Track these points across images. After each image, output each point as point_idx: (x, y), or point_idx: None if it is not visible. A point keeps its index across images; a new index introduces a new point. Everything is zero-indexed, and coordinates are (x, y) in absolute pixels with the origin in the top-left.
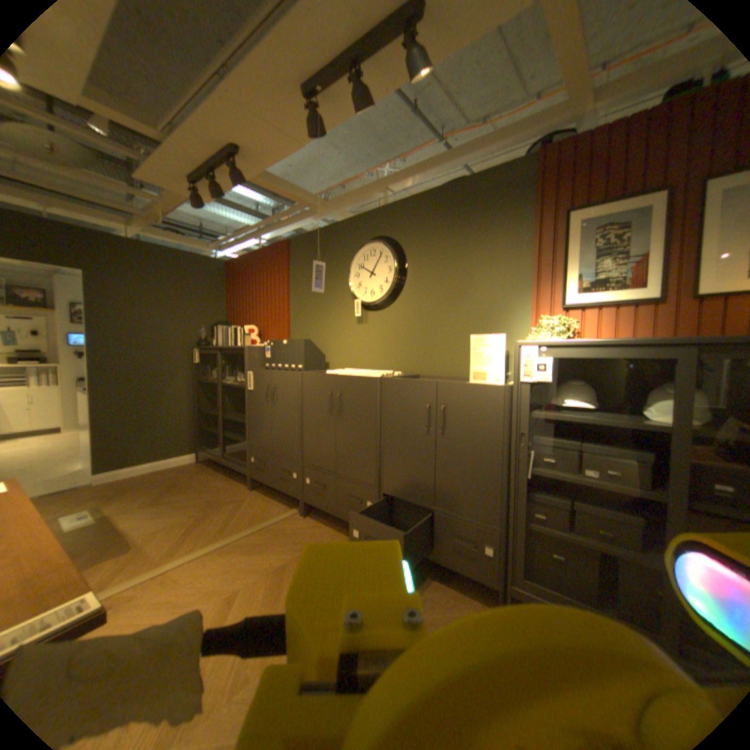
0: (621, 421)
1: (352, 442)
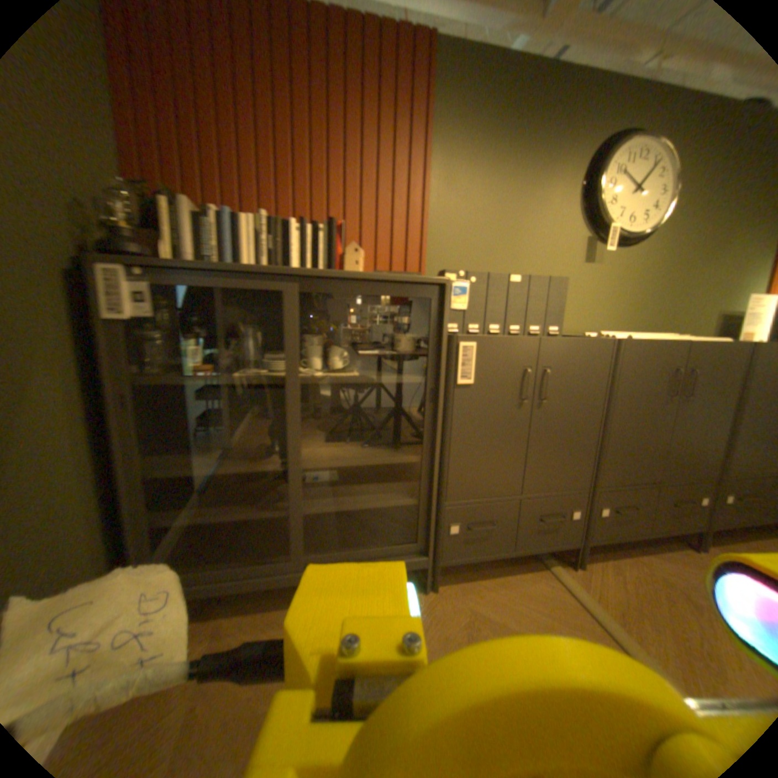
0: None
1: (698, 435)
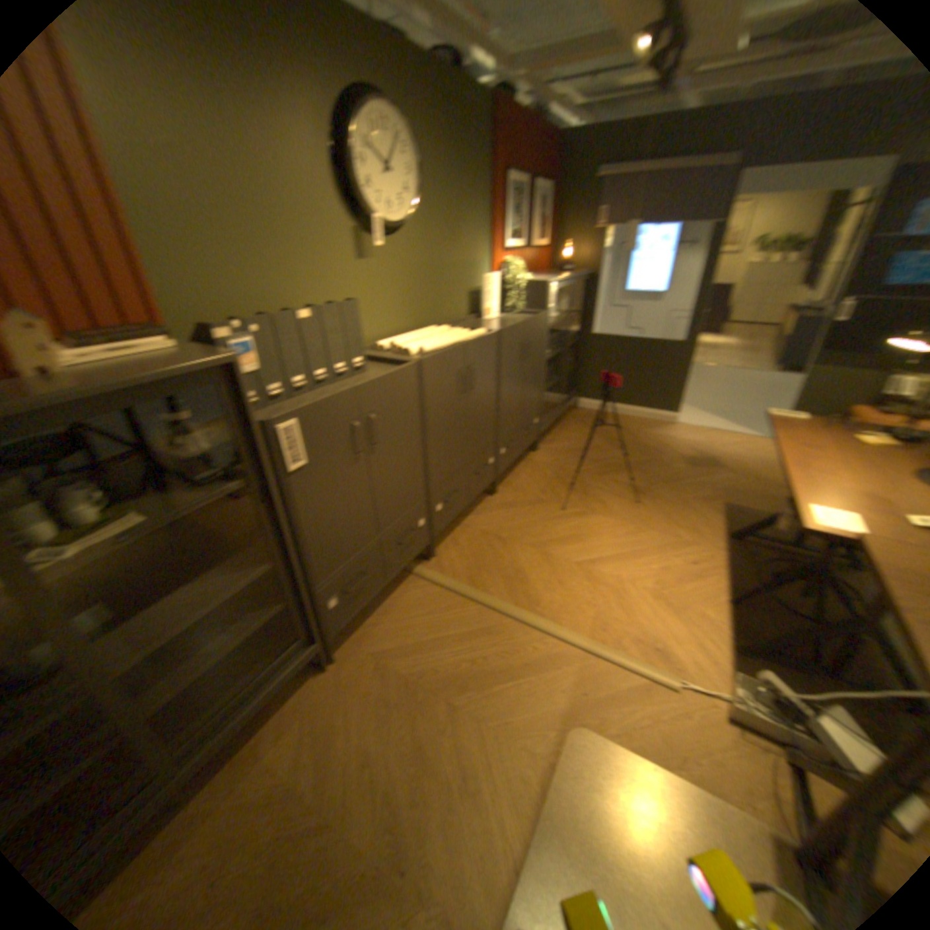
0: (559, 320)
1: (481, 416)
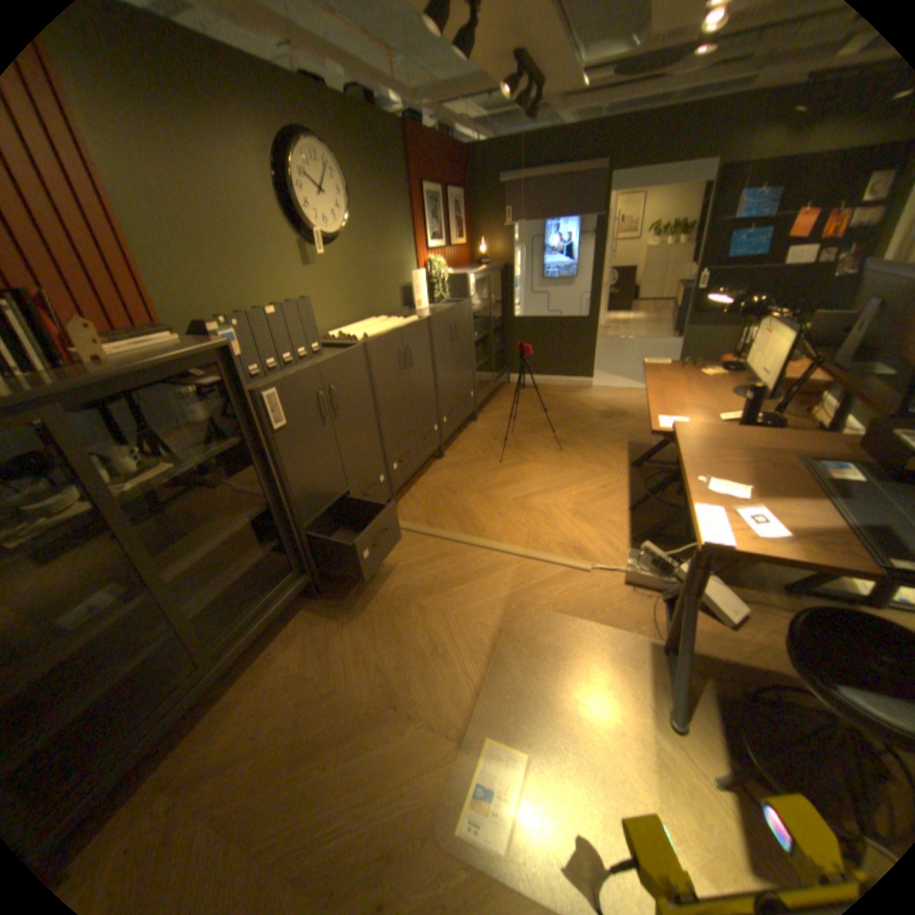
0: (480, 307)
1: (421, 389)
